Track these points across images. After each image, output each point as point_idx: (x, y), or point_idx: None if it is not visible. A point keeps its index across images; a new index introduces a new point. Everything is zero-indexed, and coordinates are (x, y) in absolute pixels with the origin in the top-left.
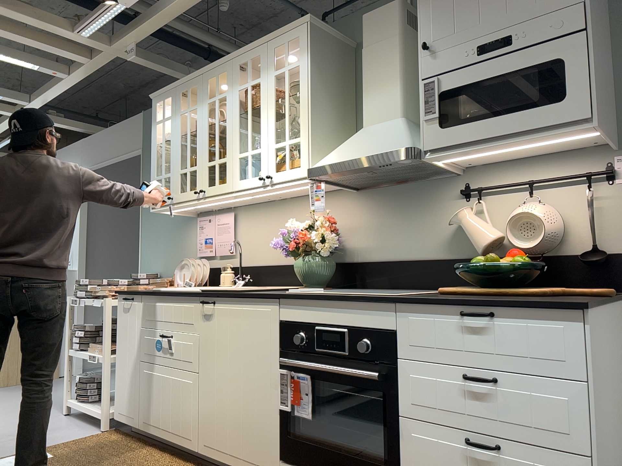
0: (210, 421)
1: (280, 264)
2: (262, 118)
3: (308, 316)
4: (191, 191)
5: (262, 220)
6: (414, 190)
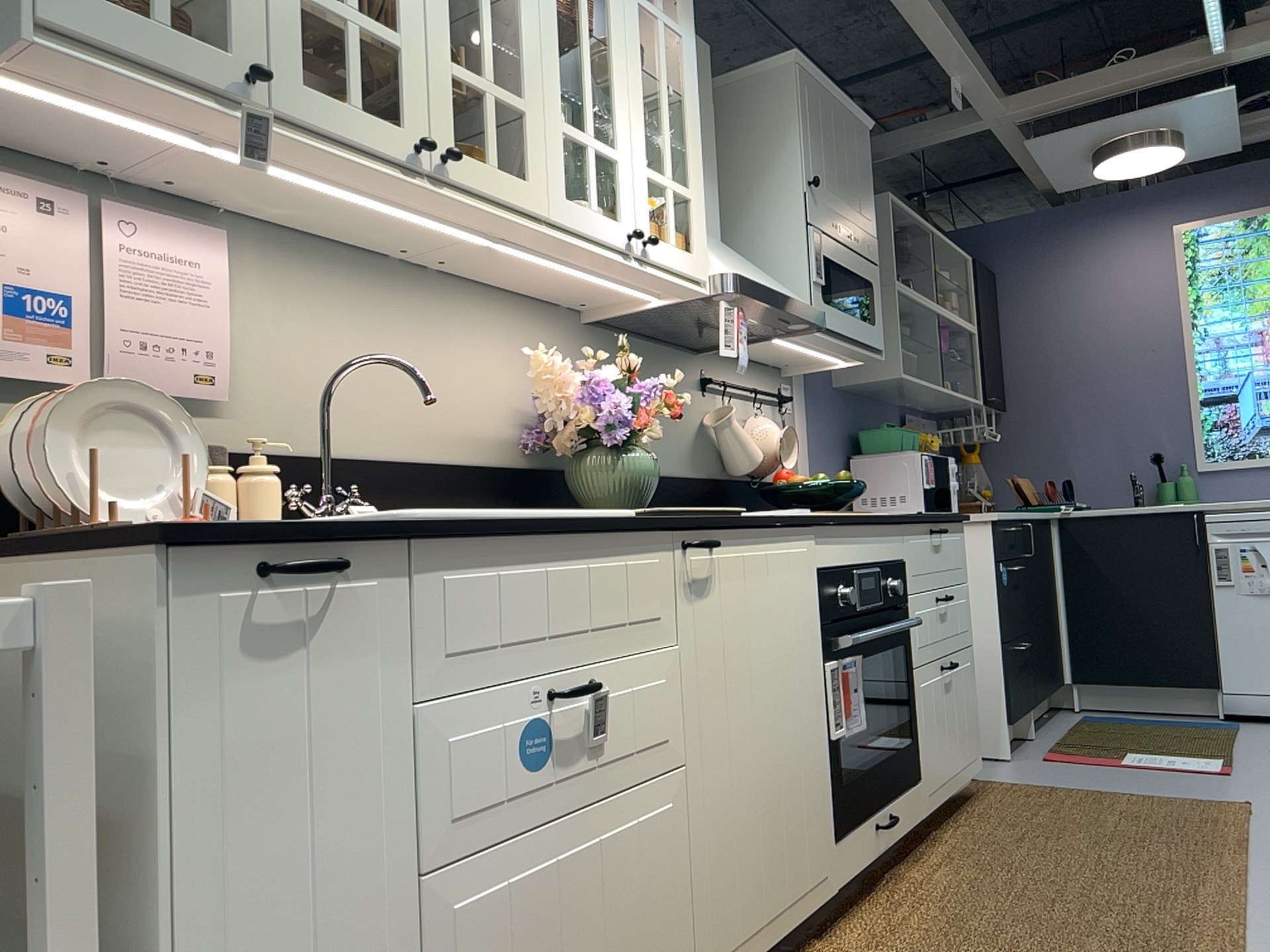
0: (724, 880)
1: (420, 459)
2: (620, 80)
3: (847, 554)
4: (376, 119)
5: (346, 306)
6: (659, 358)
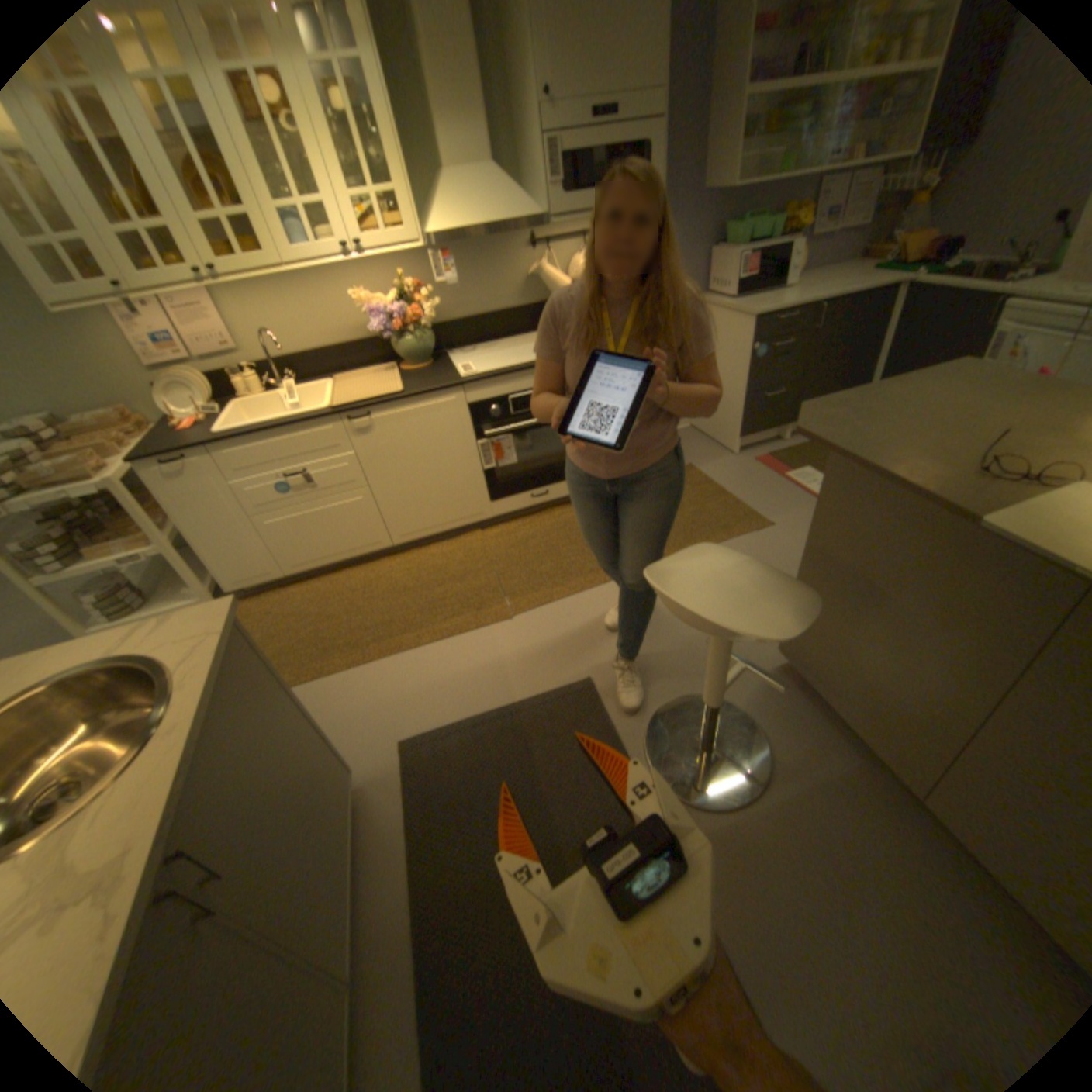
0: (402, 516)
1: (330, 345)
2: (308, 143)
3: (499, 391)
4: (173, 269)
5: (270, 292)
6: (484, 241)
